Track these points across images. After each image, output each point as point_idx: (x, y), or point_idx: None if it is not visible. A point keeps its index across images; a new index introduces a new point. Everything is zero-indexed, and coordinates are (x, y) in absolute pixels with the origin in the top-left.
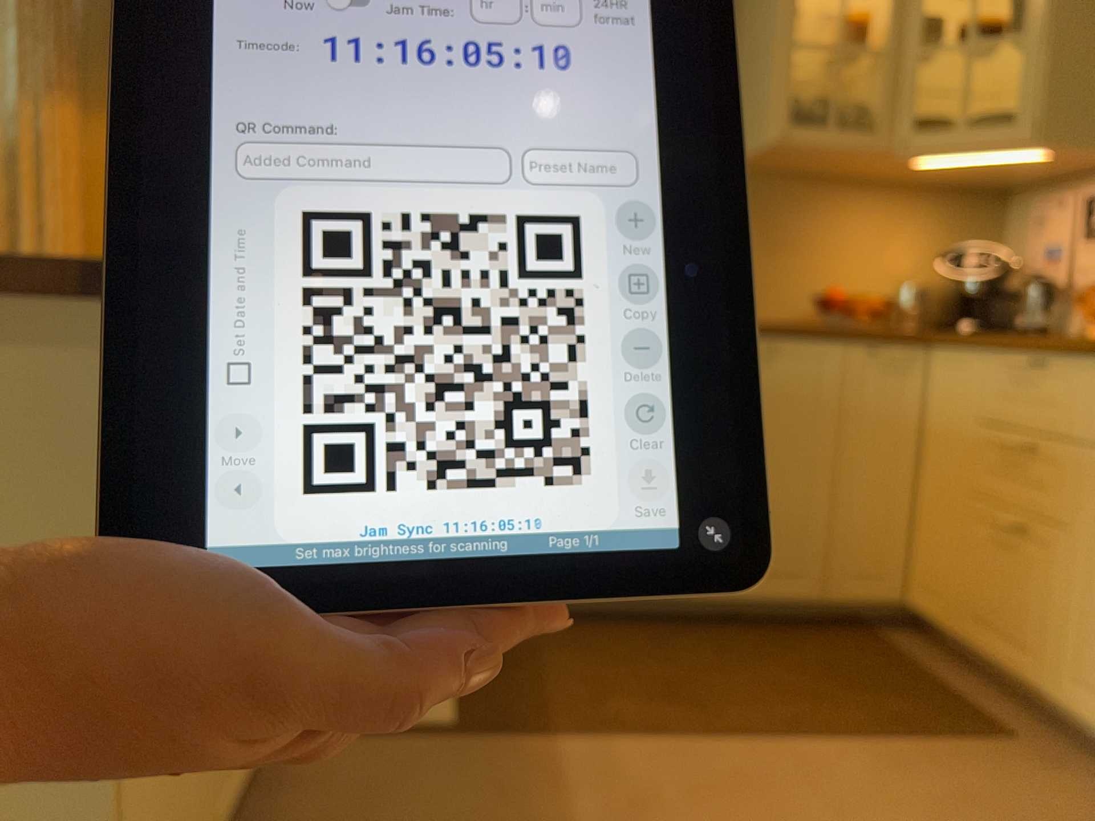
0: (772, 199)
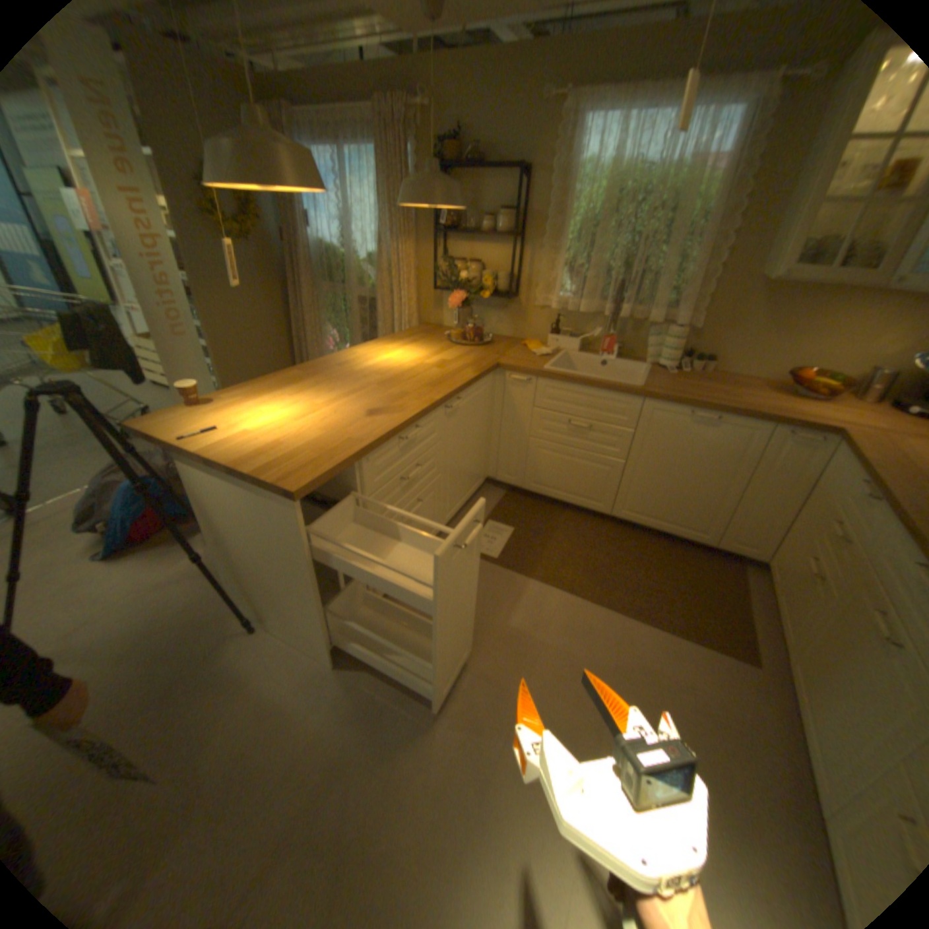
0: (789, 297)
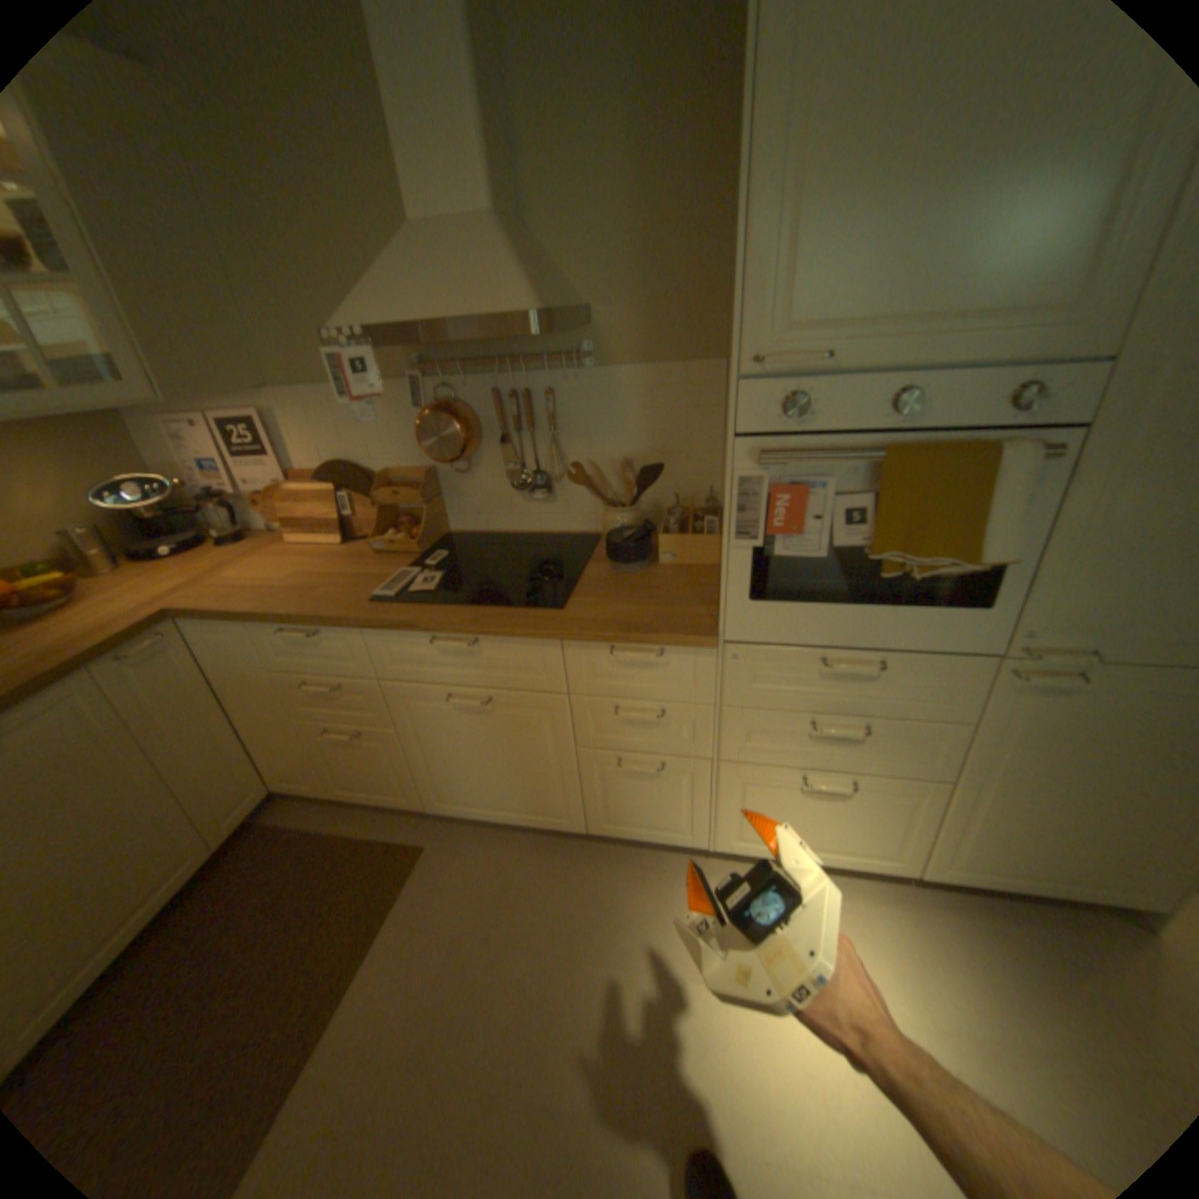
0: None
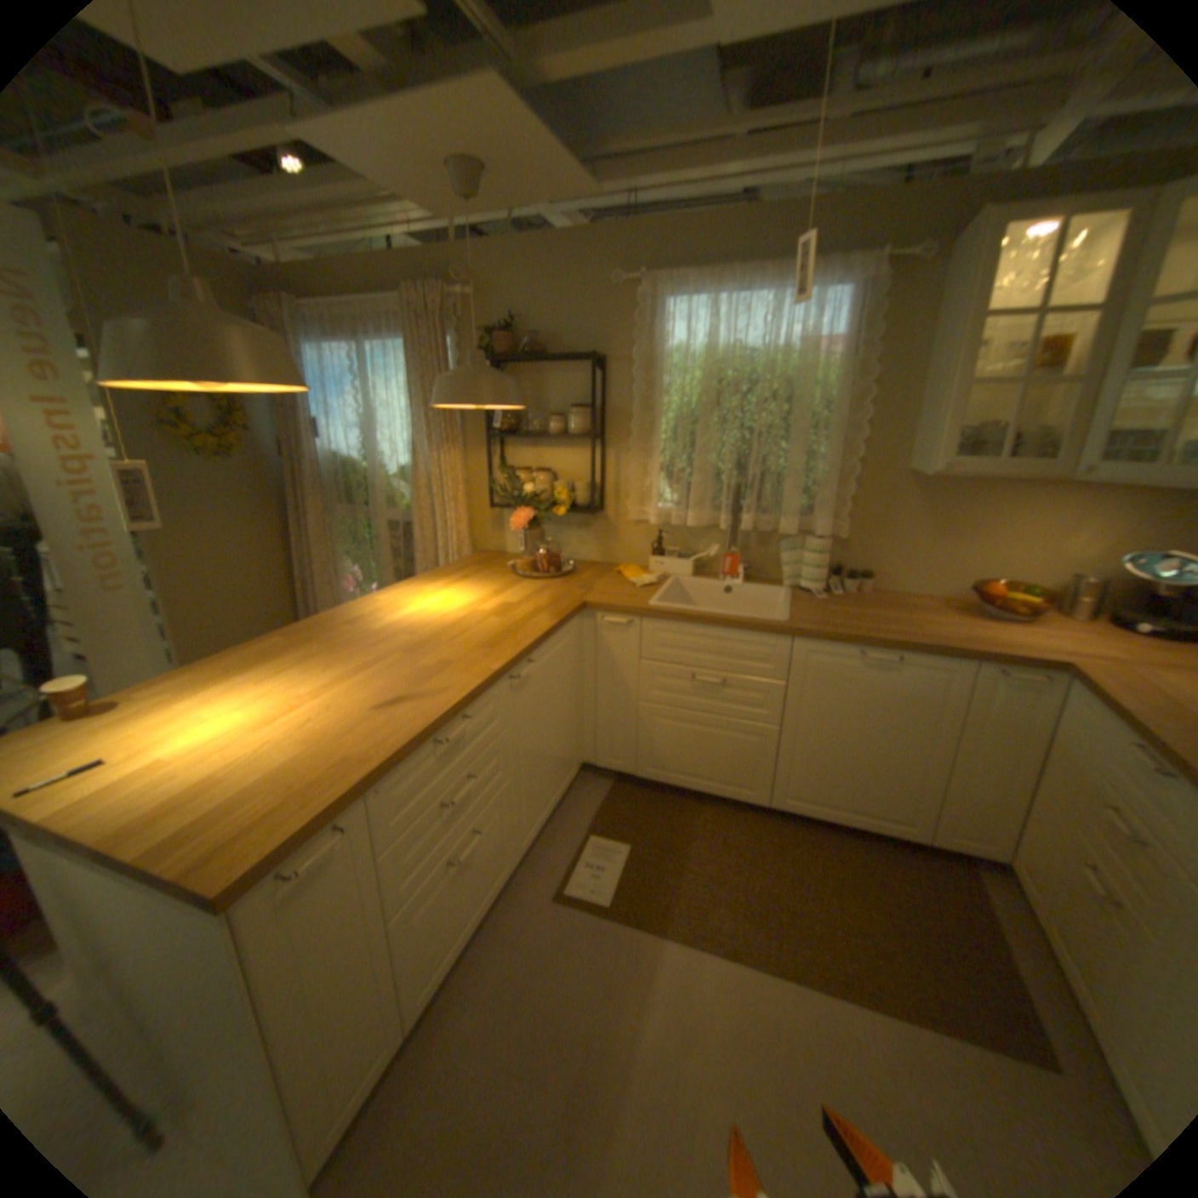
0: (949, 495)
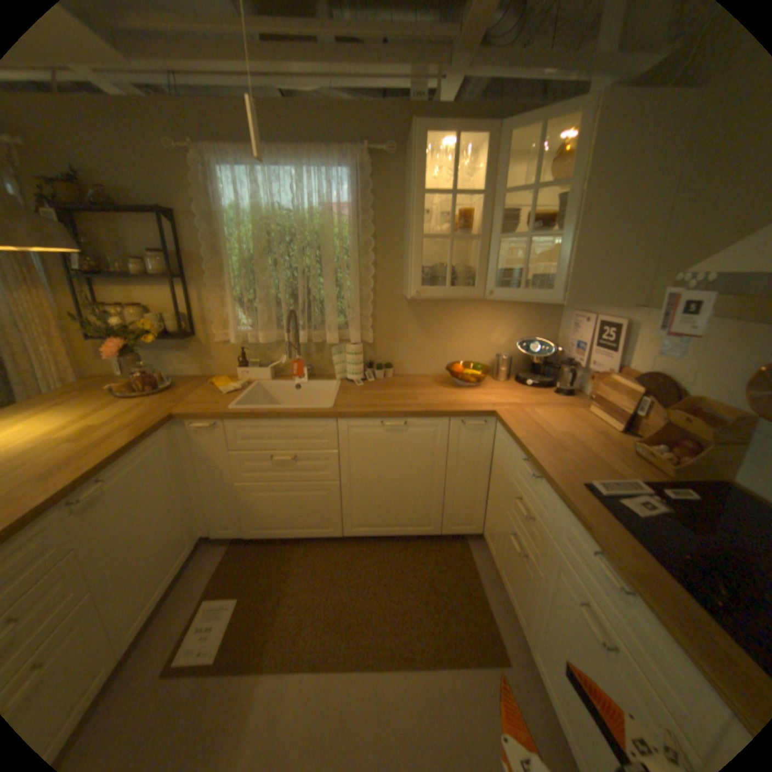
0: (427, 311)
